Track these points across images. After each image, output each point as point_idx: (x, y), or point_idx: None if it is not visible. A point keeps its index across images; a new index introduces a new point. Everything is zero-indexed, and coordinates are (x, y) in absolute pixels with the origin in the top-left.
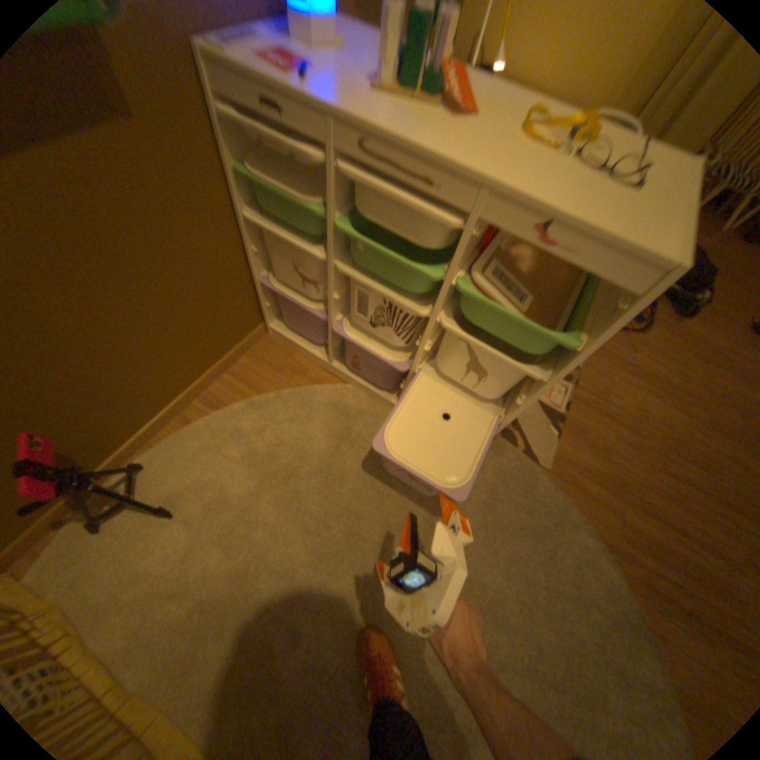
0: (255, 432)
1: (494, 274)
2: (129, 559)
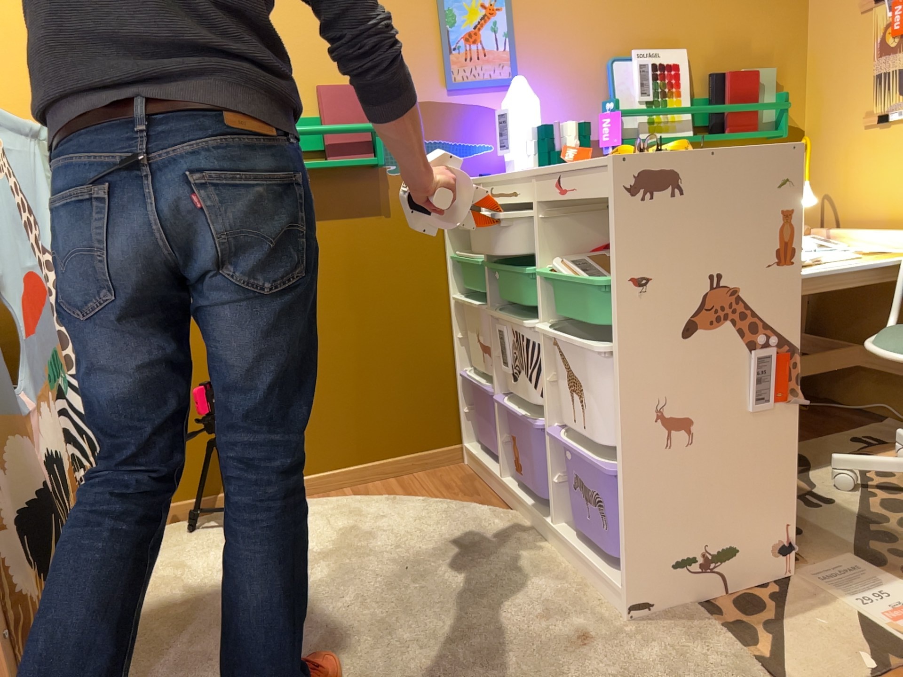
0: (373, 517)
1: (580, 261)
2: (188, 554)
